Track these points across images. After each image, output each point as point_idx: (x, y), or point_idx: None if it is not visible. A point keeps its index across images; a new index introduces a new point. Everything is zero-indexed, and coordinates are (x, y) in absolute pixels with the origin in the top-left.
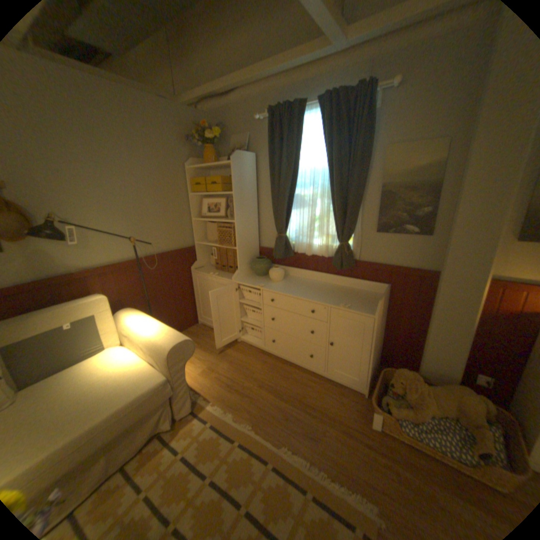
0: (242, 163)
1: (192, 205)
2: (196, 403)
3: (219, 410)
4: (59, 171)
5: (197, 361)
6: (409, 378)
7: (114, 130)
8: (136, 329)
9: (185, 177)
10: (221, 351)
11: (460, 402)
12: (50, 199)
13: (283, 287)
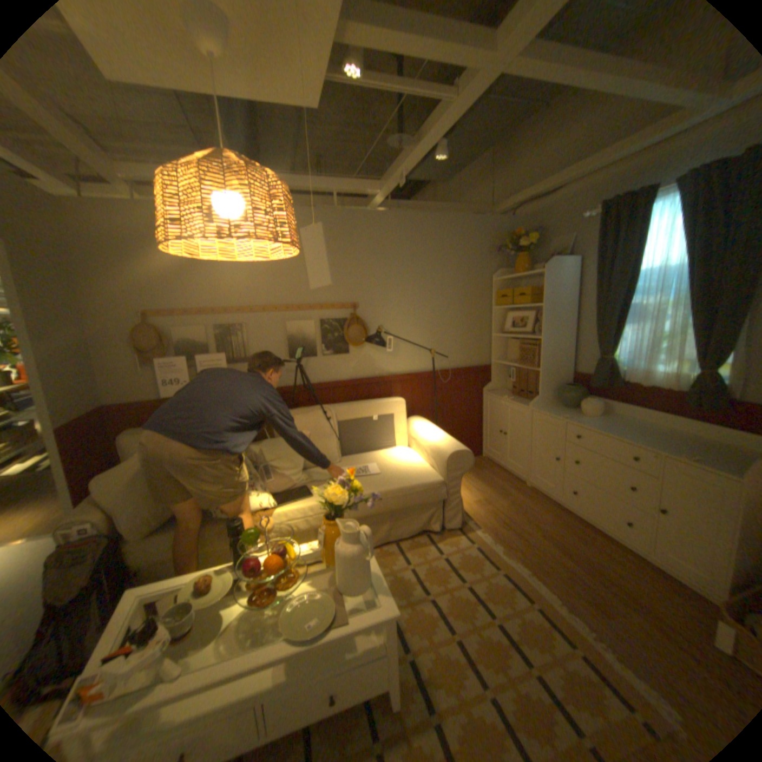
0: (559, 269)
1: (493, 319)
2: (467, 525)
3: (489, 539)
4: (388, 293)
5: (474, 490)
6: None
7: (432, 253)
8: (423, 433)
9: (490, 290)
10: (504, 489)
11: None
12: (379, 315)
13: (598, 424)
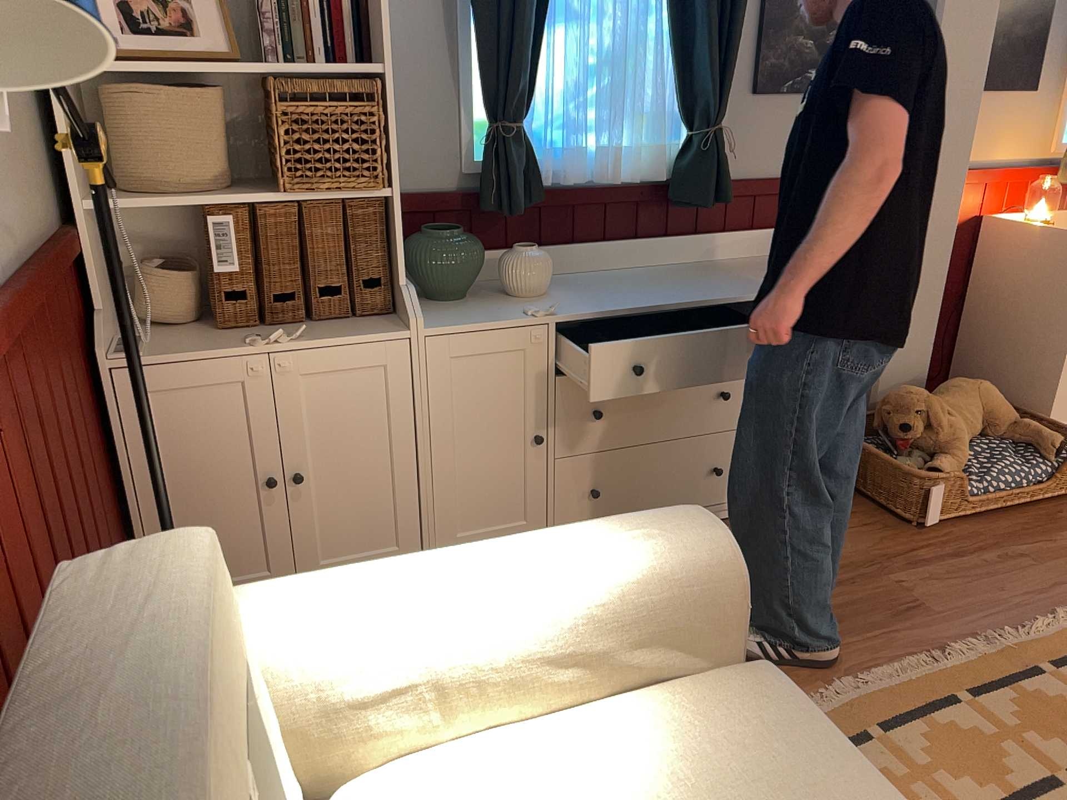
0: None
1: None
2: None
3: None
4: None
5: None
6: (921, 395)
7: None
8: (450, 609)
9: None
10: None
11: (981, 398)
12: None
13: (599, 299)
